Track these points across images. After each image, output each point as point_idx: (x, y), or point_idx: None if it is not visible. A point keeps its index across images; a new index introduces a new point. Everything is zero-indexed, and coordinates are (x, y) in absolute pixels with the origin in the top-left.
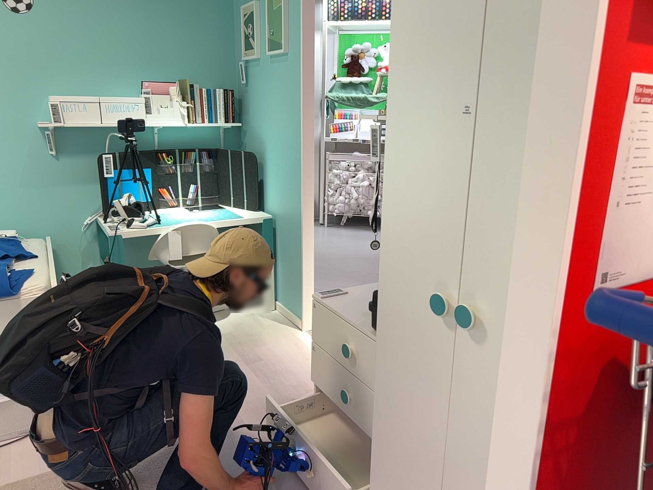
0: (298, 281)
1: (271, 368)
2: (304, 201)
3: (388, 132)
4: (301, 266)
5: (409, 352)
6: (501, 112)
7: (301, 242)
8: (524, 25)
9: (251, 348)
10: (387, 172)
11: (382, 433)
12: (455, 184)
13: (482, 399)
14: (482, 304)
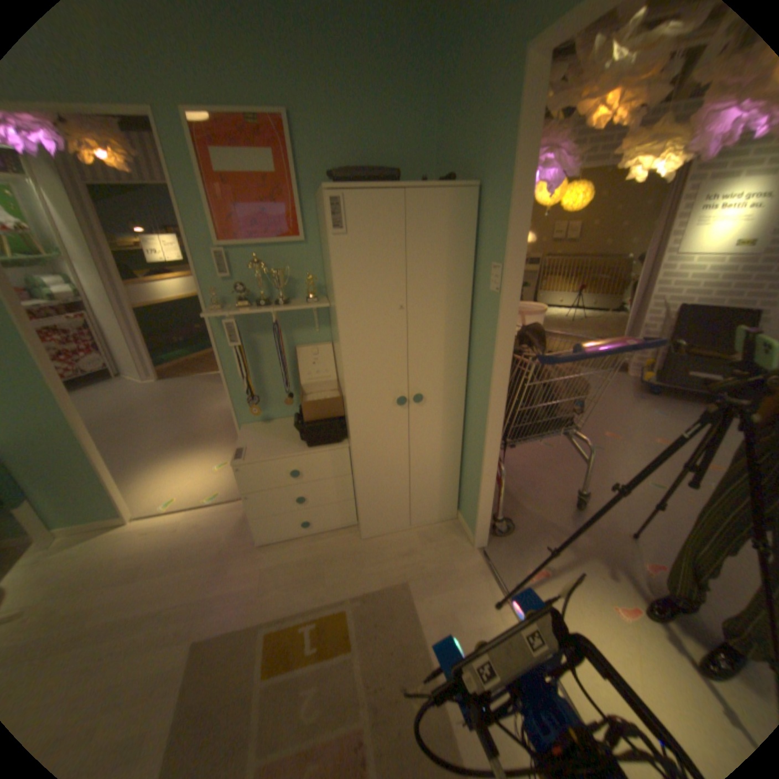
0: (94, 489)
1: (159, 561)
2: (69, 414)
3: (341, 330)
4: (93, 475)
5: (377, 435)
6: (419, 310)
7: (82, 454)
8: (427, 273)
9: (107, 573)
10: (343, 352)
11: (364, 485)
12: (397, 346)
13: (424, 427)
14: (419, 391)
